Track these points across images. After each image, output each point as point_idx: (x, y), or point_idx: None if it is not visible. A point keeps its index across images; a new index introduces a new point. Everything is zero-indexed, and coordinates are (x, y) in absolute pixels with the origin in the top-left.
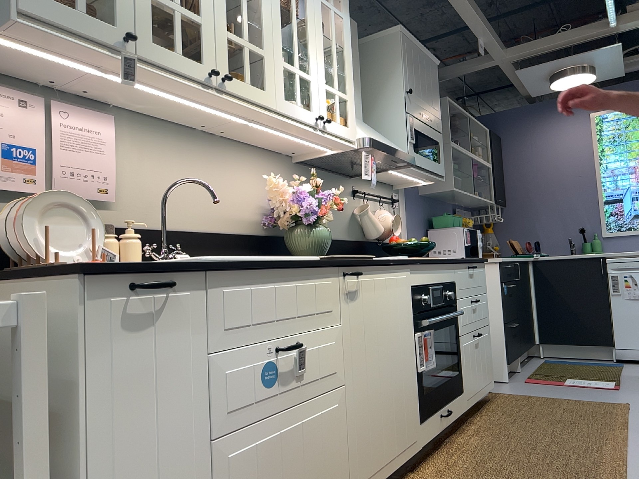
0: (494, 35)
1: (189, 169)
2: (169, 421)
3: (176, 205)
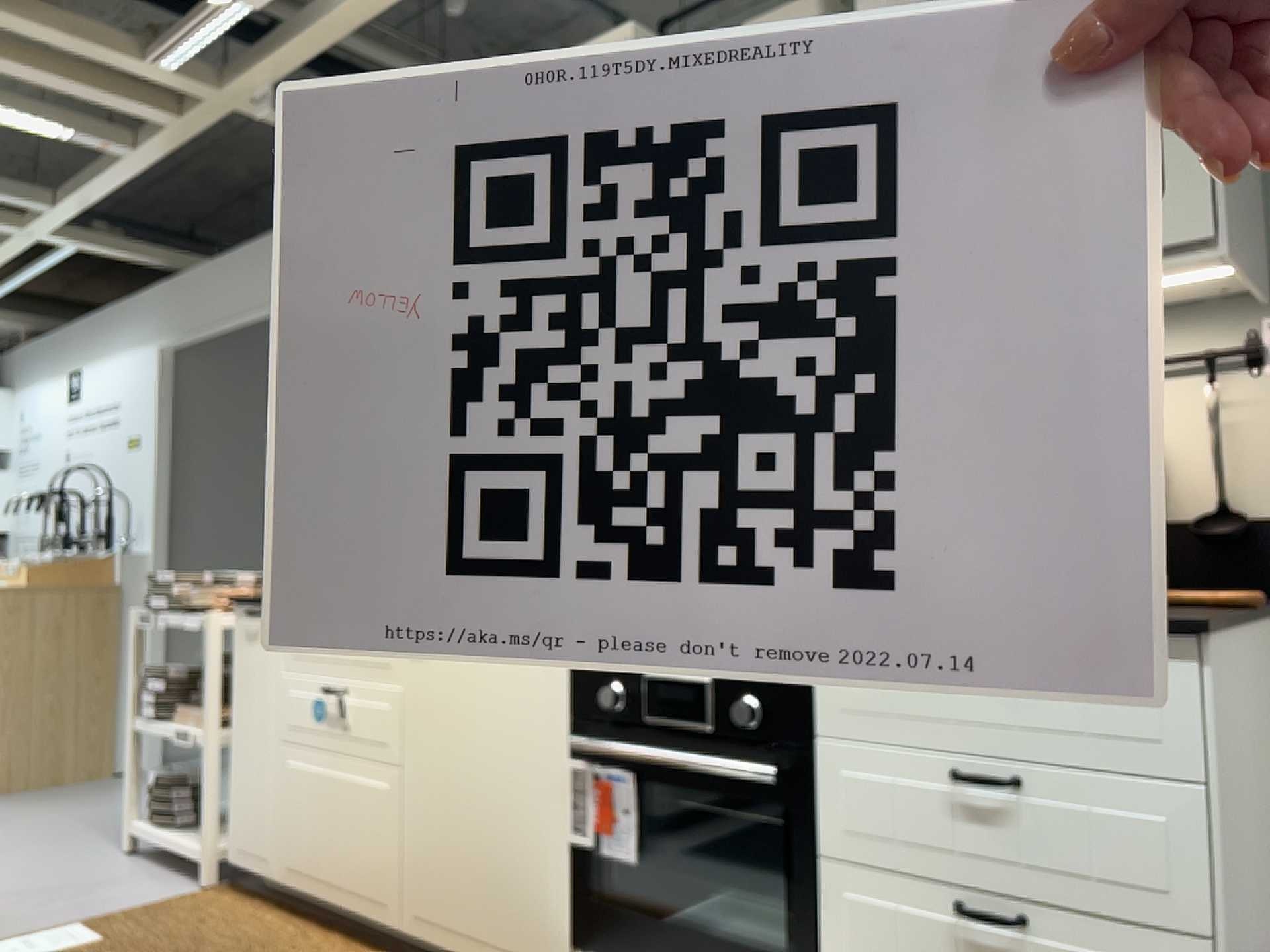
0: None
1: None
2: (261, 711)
3: None
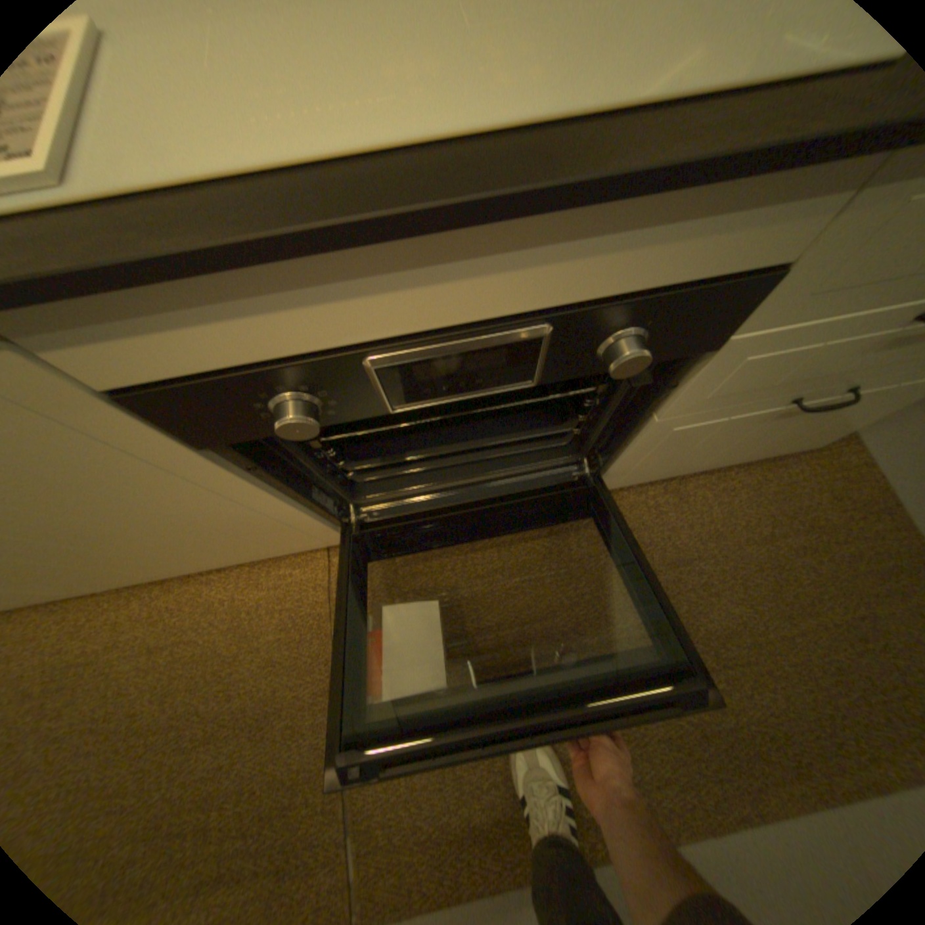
0: None
1: None
2: None
3: None
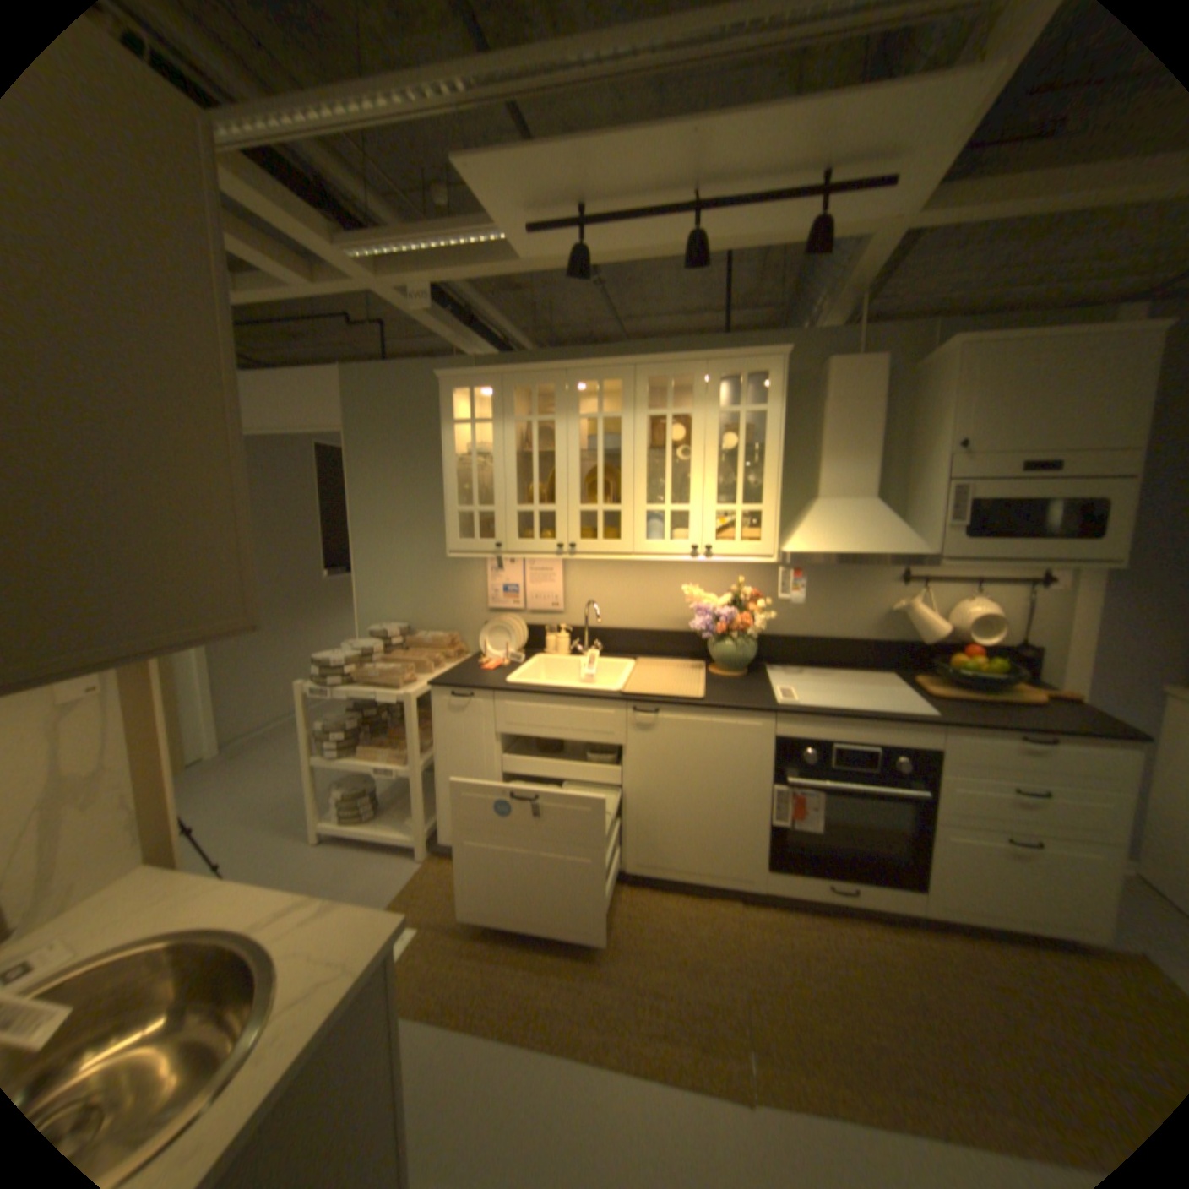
0: None
1: (627, 581)
2: (474, 756)
3: (613, 609)
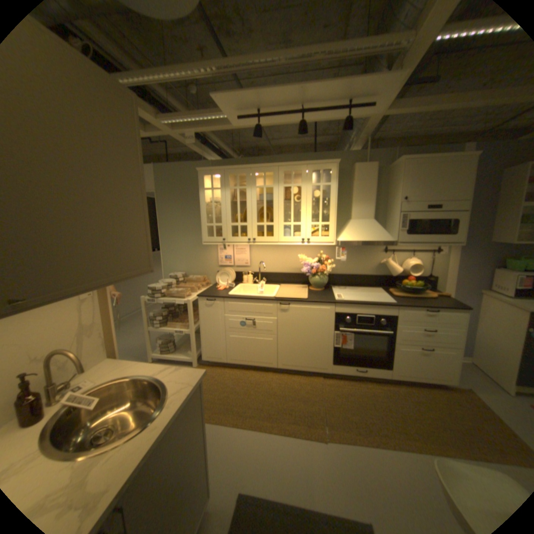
0: None
1: (275, 253)
2: (216, 324)
3: (270, 265)
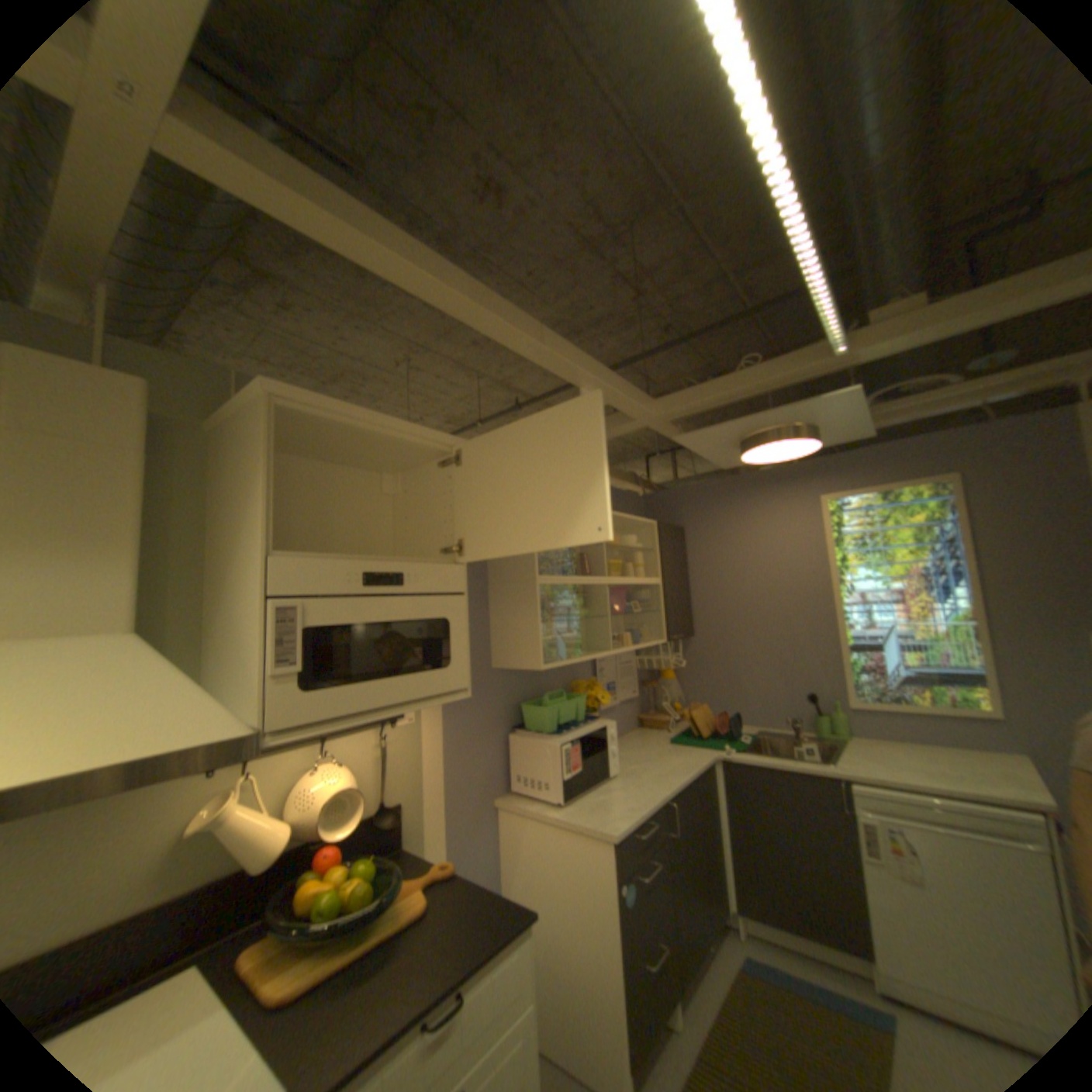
0: (613, 378)
1: None
2: None
3: None
